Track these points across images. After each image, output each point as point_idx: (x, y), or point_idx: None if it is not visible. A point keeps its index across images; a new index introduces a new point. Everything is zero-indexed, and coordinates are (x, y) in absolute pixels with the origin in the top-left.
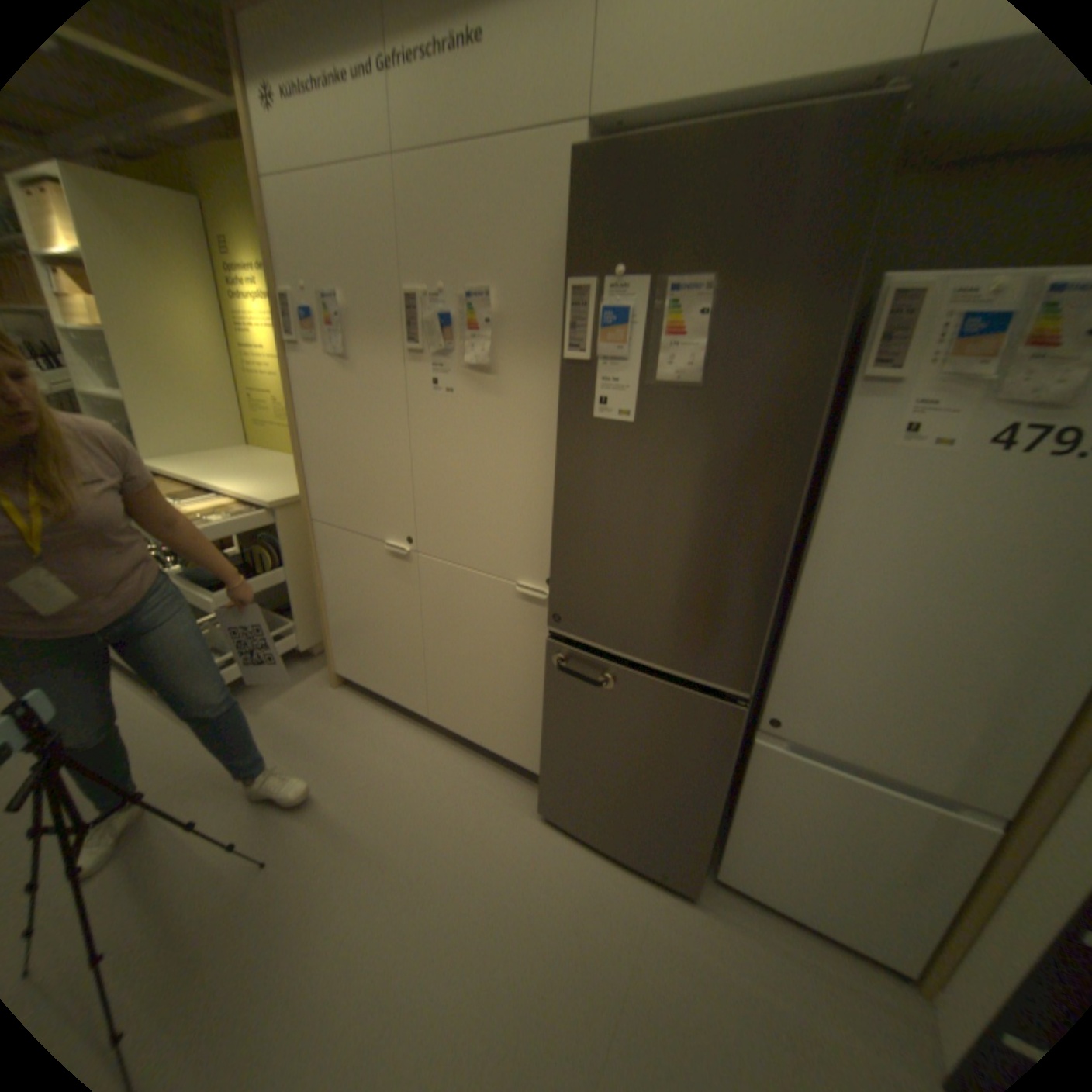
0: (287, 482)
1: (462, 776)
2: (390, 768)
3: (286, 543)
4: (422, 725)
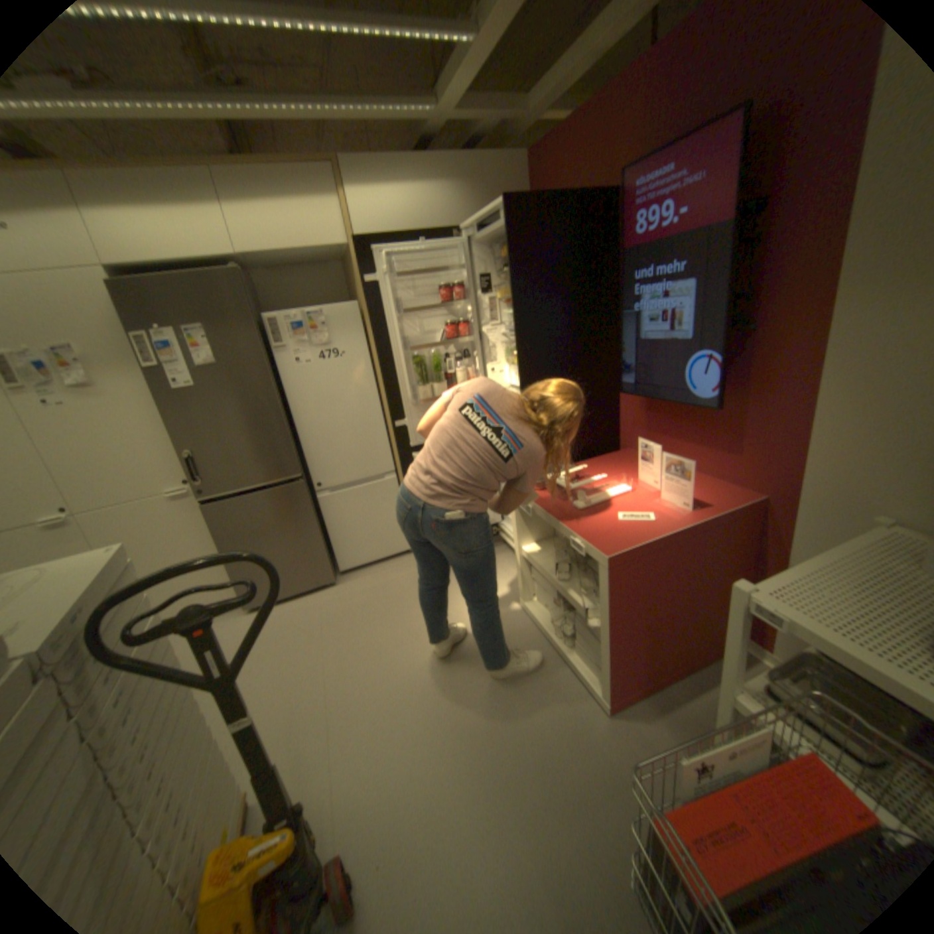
0: None
1: None
2: None
3: None
4: None
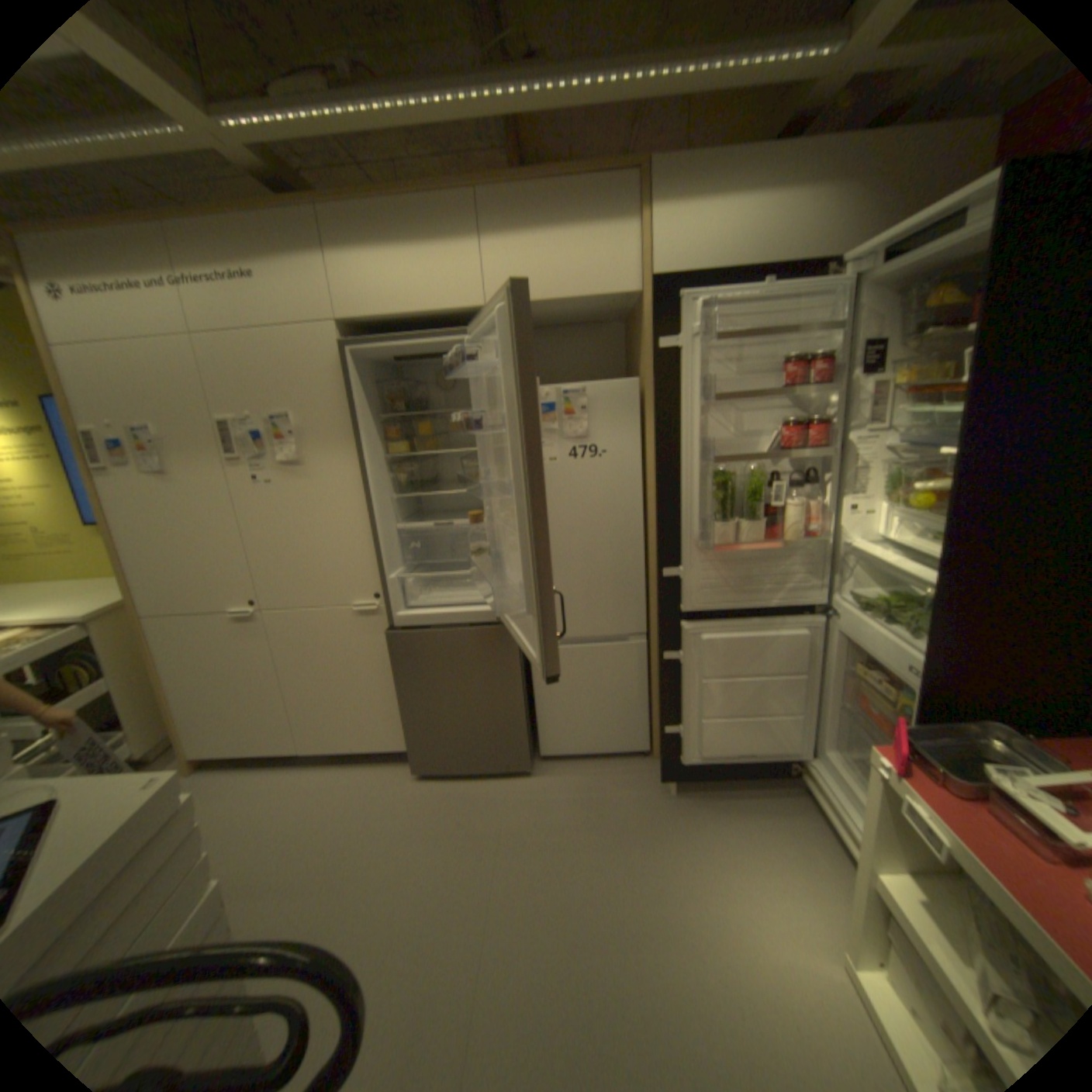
0: (87, 599)
1: (342, 783)
2: (274, 804)
3: (104, 652)
4: (292, 767)
